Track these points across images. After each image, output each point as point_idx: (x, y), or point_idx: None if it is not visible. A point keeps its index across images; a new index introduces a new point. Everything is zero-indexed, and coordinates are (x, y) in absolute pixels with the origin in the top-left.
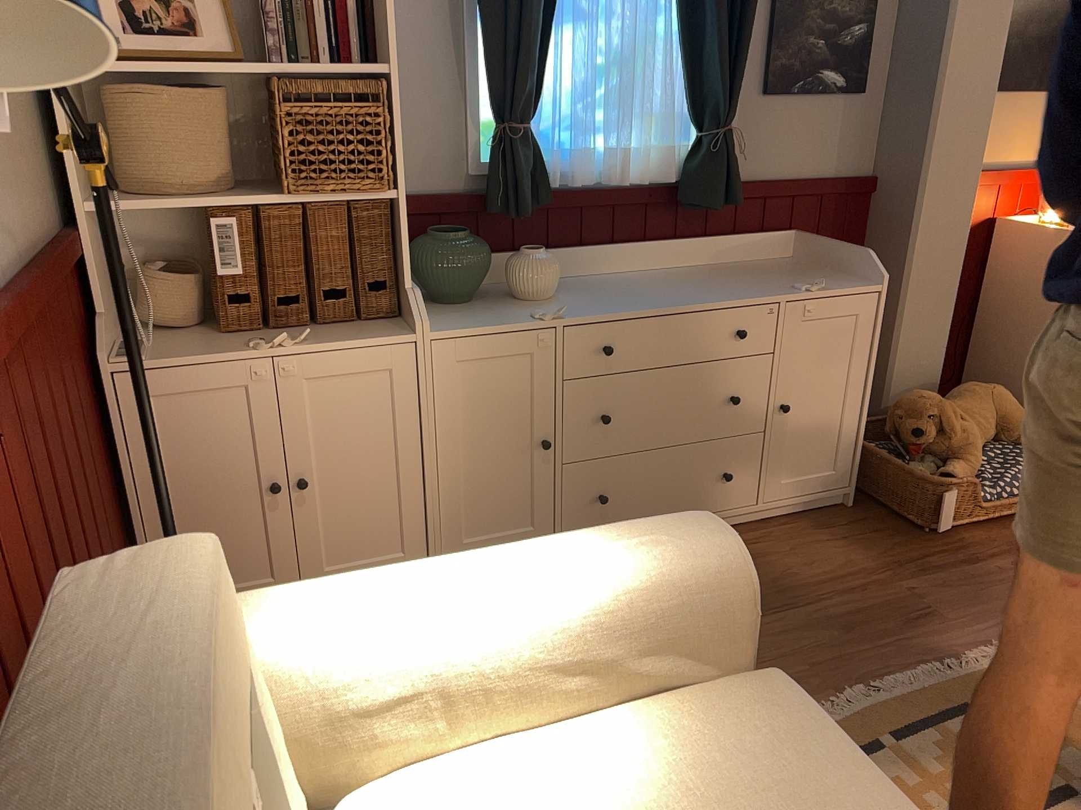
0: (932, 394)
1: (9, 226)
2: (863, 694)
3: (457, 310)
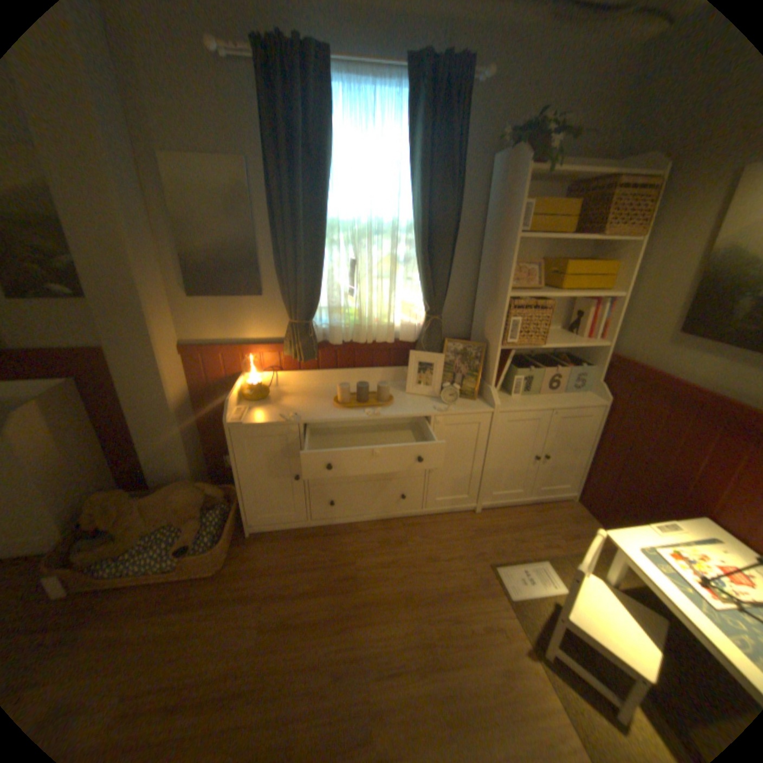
0: (110, 497)
1: None
2: None
3: None
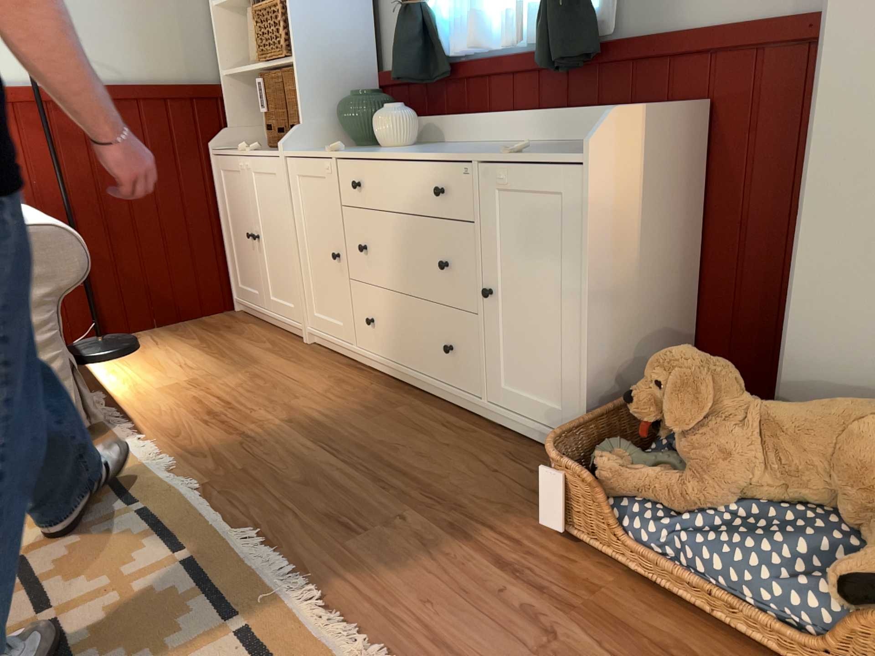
0: (708, 360)
1: (122, 69)
2: (203, 495)
3: (347, 148)
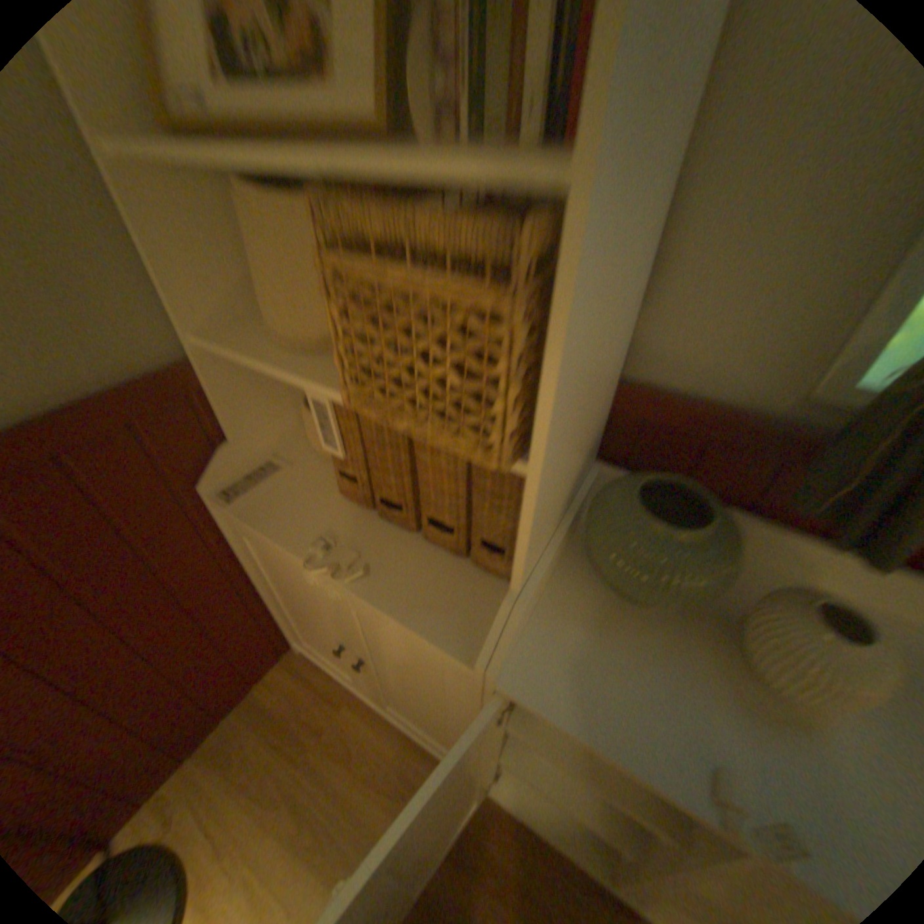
0: None
1: None
2: None
3: (627, 619)
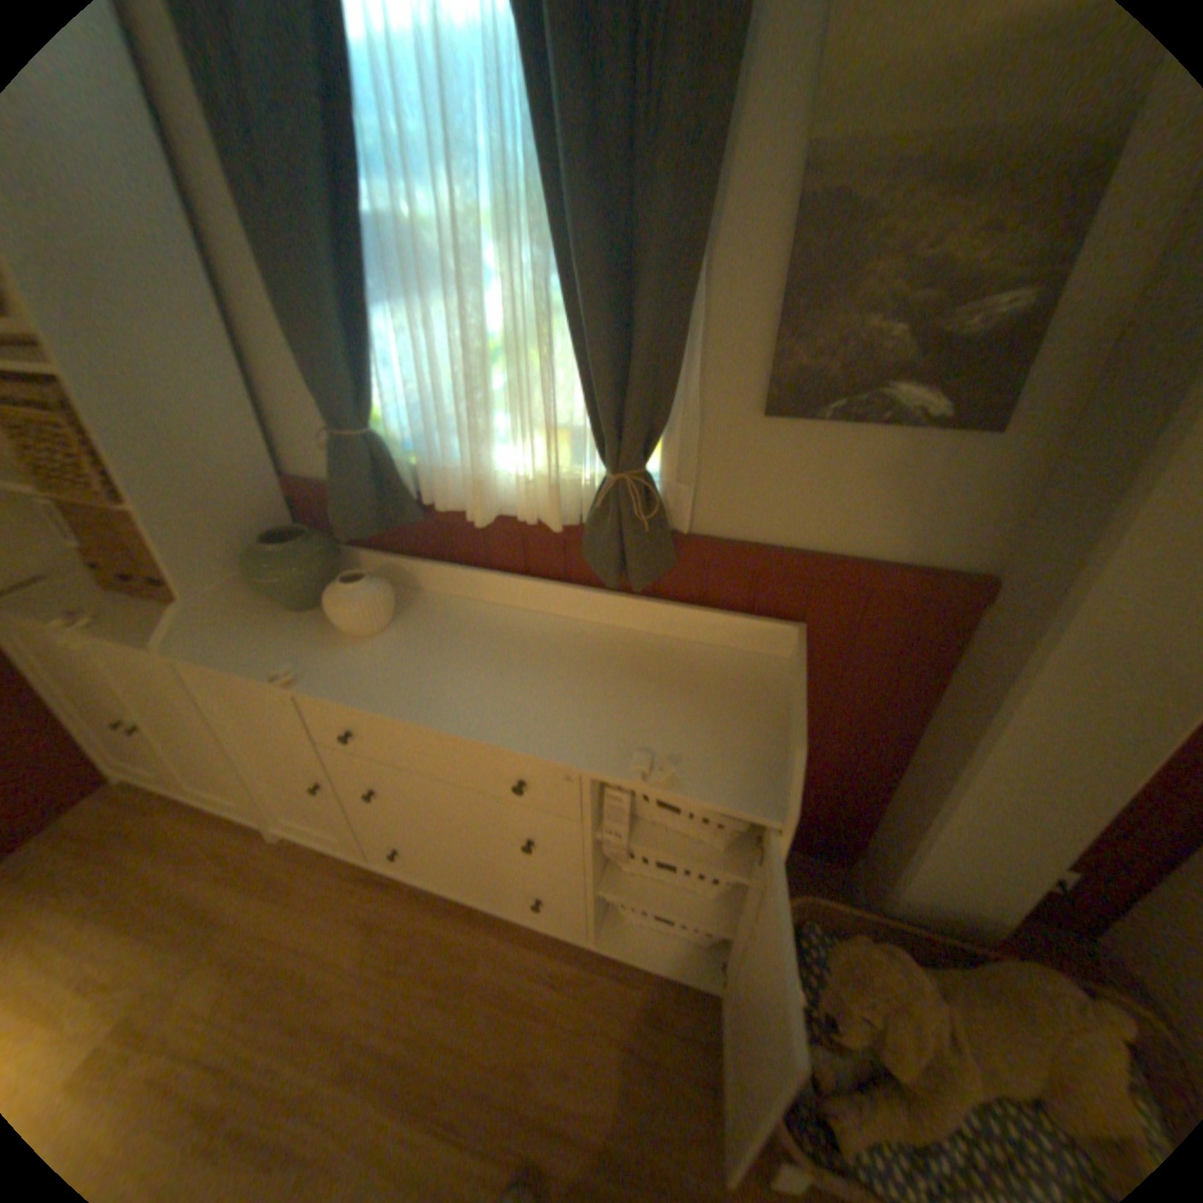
0: (907, 982)
1: None
2: None
3: (275, 621)
